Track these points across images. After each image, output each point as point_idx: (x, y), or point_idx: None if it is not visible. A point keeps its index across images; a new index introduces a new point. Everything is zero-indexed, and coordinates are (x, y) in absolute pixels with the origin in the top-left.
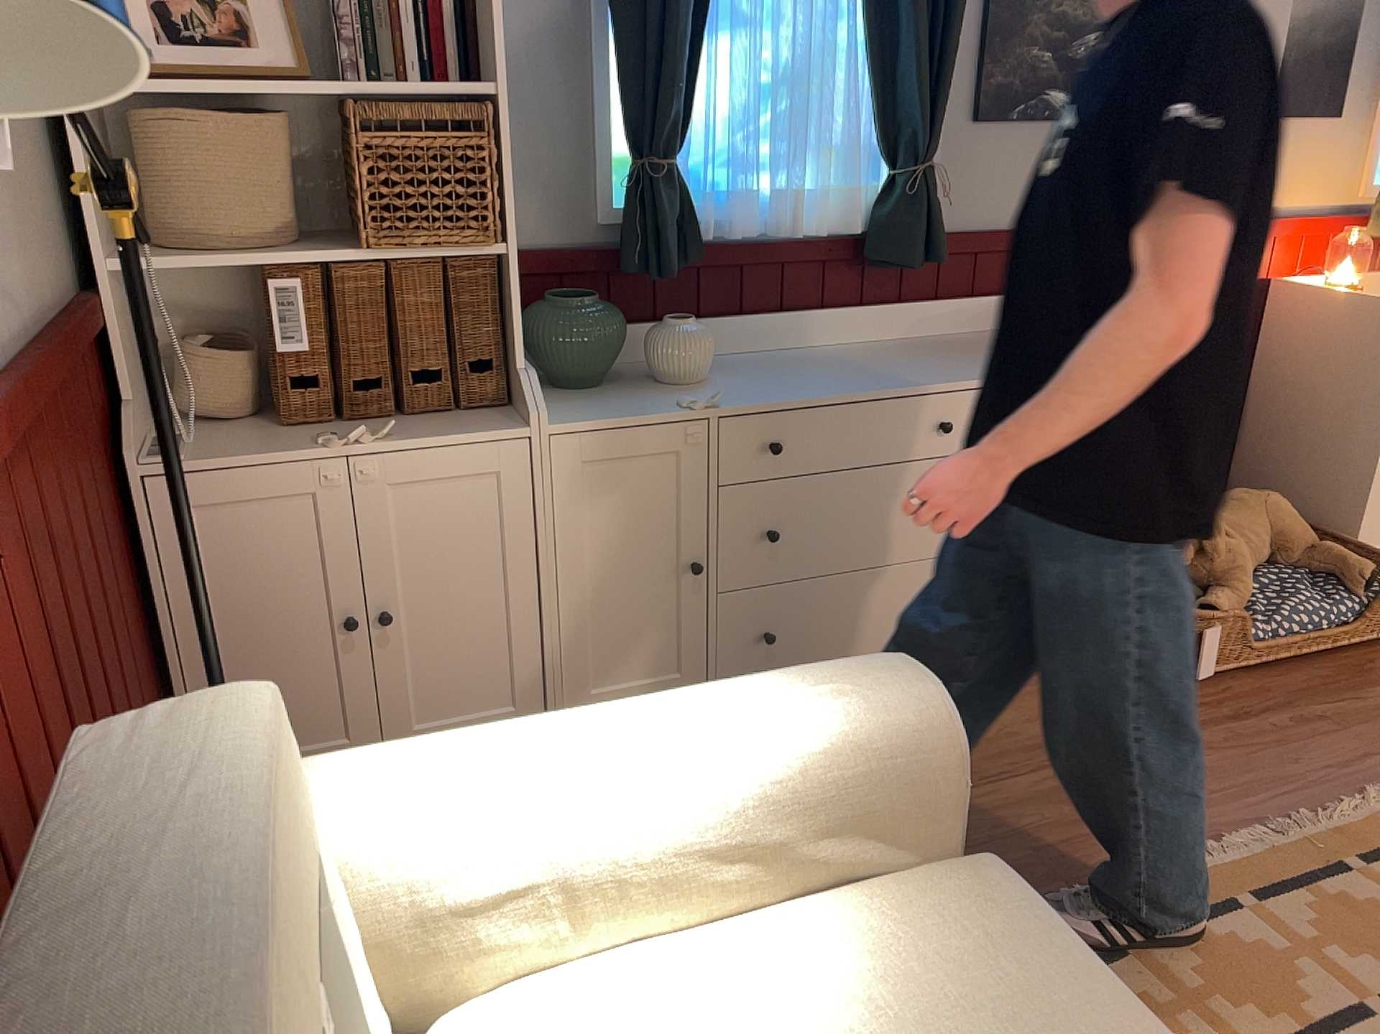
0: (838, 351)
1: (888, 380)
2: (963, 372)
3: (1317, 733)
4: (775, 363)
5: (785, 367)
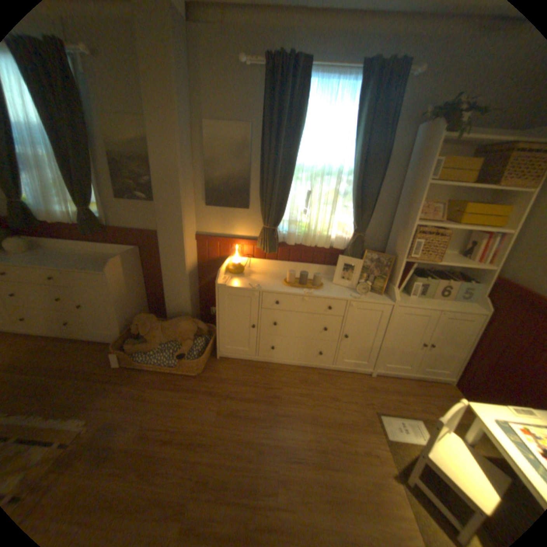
0: (77, 253)
1: (43, 263)
2: (67, 265)
3: (106, 397)
4: (52, 253)
5: (47, 255)
